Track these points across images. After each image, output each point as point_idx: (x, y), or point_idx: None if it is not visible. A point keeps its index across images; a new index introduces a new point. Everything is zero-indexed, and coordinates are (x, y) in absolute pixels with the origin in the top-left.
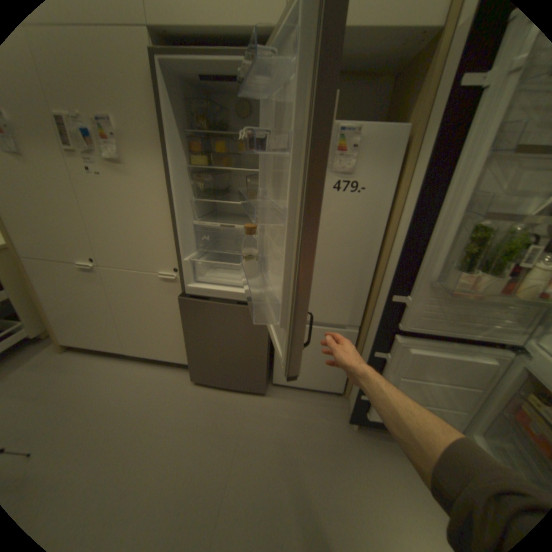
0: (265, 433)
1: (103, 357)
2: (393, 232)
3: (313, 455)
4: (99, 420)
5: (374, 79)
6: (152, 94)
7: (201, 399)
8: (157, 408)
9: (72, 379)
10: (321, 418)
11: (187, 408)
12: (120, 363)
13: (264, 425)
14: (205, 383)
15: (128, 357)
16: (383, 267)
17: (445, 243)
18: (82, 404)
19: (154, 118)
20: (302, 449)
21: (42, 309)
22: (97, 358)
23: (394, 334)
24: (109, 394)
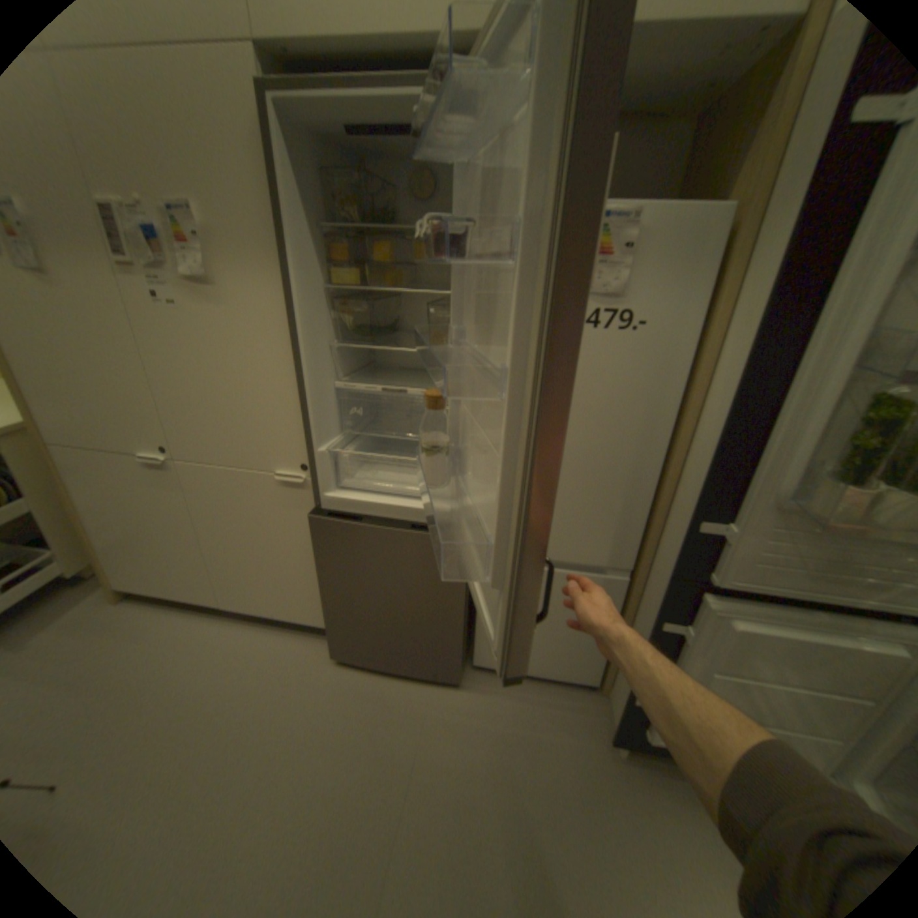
0: (461, 759)
1: (184, 612)
2: (697, 403)
3: (547, 806)
4: (172, 727)
5: (658, 125)
6: (262, 161)
7: (348, 691)
8: (271, 707)
9: (130, 652)
10: (560, 734)
11: (322, 708)
12: (211, 623)
13: (458, 745)
14: (354, 663)
15: (225, 613)
16: (677, 466)
17: (808, 428)
18: (144, 698)
19: (267, 204)
20: (527, 793)
21: (83, 530)
22: (173, 614)
23: (701, 592)
24: (190, 679)
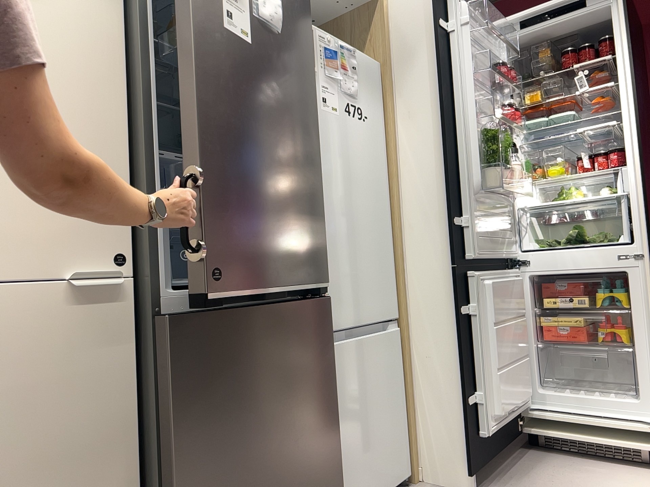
0: None
1: None
2: (397, 171)
3: None
4: None
5: None
6: None
7: None
8: None
9: None
10: None
11: None
12: None
13: None
14: None
15: None
16: (400, 217)
17: (471, 150)
18: None
19: None
20: None
21: None
22: None
23: (465, 272)
24: None
